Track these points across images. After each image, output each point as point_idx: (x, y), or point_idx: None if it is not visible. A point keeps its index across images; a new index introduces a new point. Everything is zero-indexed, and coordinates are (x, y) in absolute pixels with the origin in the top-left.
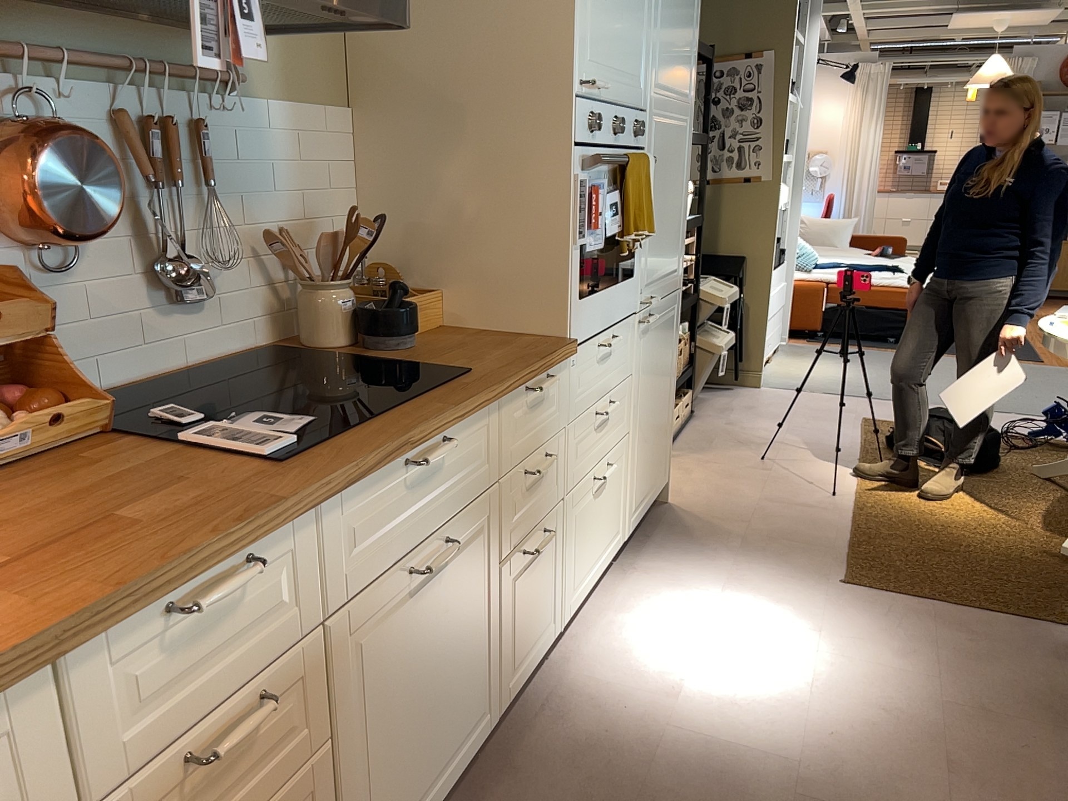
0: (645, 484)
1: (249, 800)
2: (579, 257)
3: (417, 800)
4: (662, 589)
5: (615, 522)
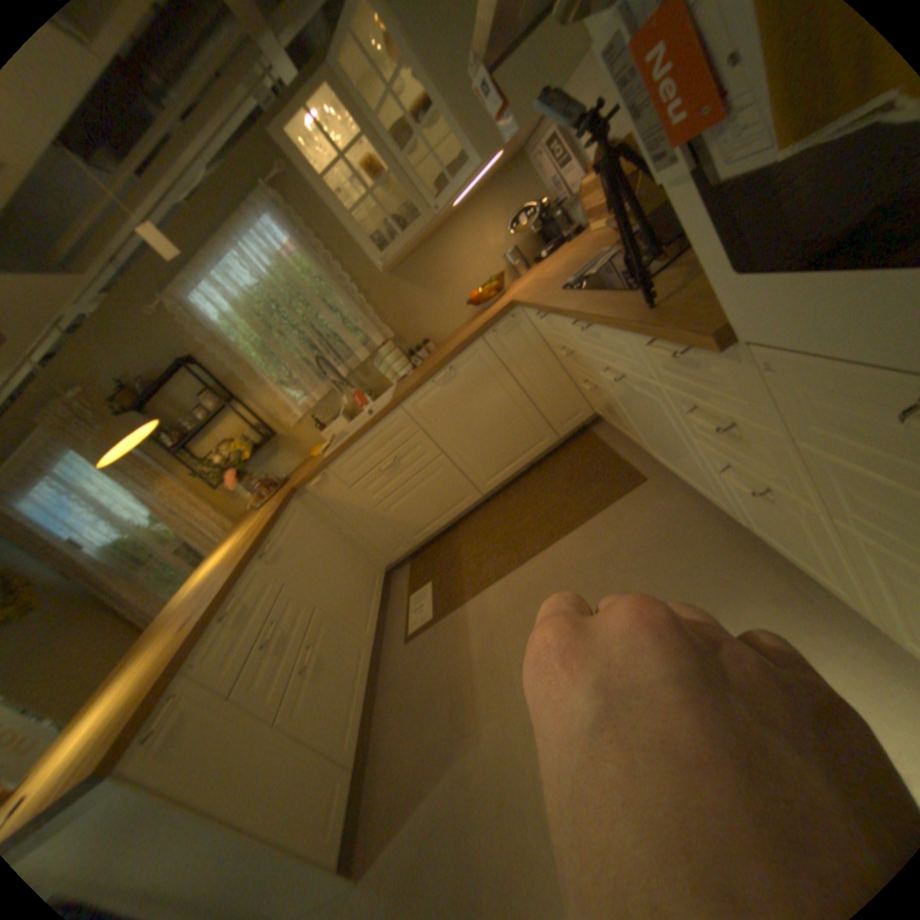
0: None
1: (589, 373)
2: (704, 191)
3: (675, 464)
4: None
5: None
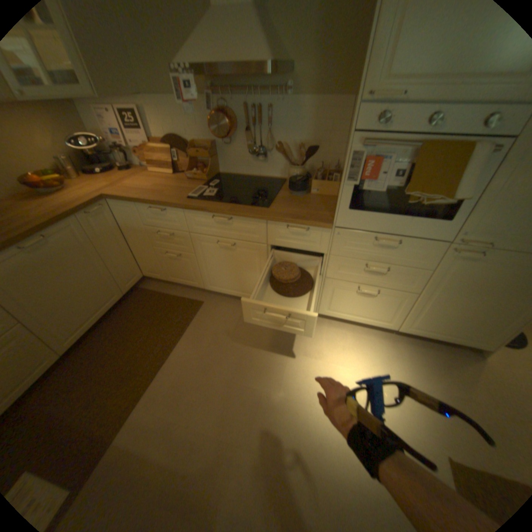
0: (439, 328)
1: (175, 248)
2: (352, 190)
3: (227, 289)
4: (381, 354)
5: (383, 317)
